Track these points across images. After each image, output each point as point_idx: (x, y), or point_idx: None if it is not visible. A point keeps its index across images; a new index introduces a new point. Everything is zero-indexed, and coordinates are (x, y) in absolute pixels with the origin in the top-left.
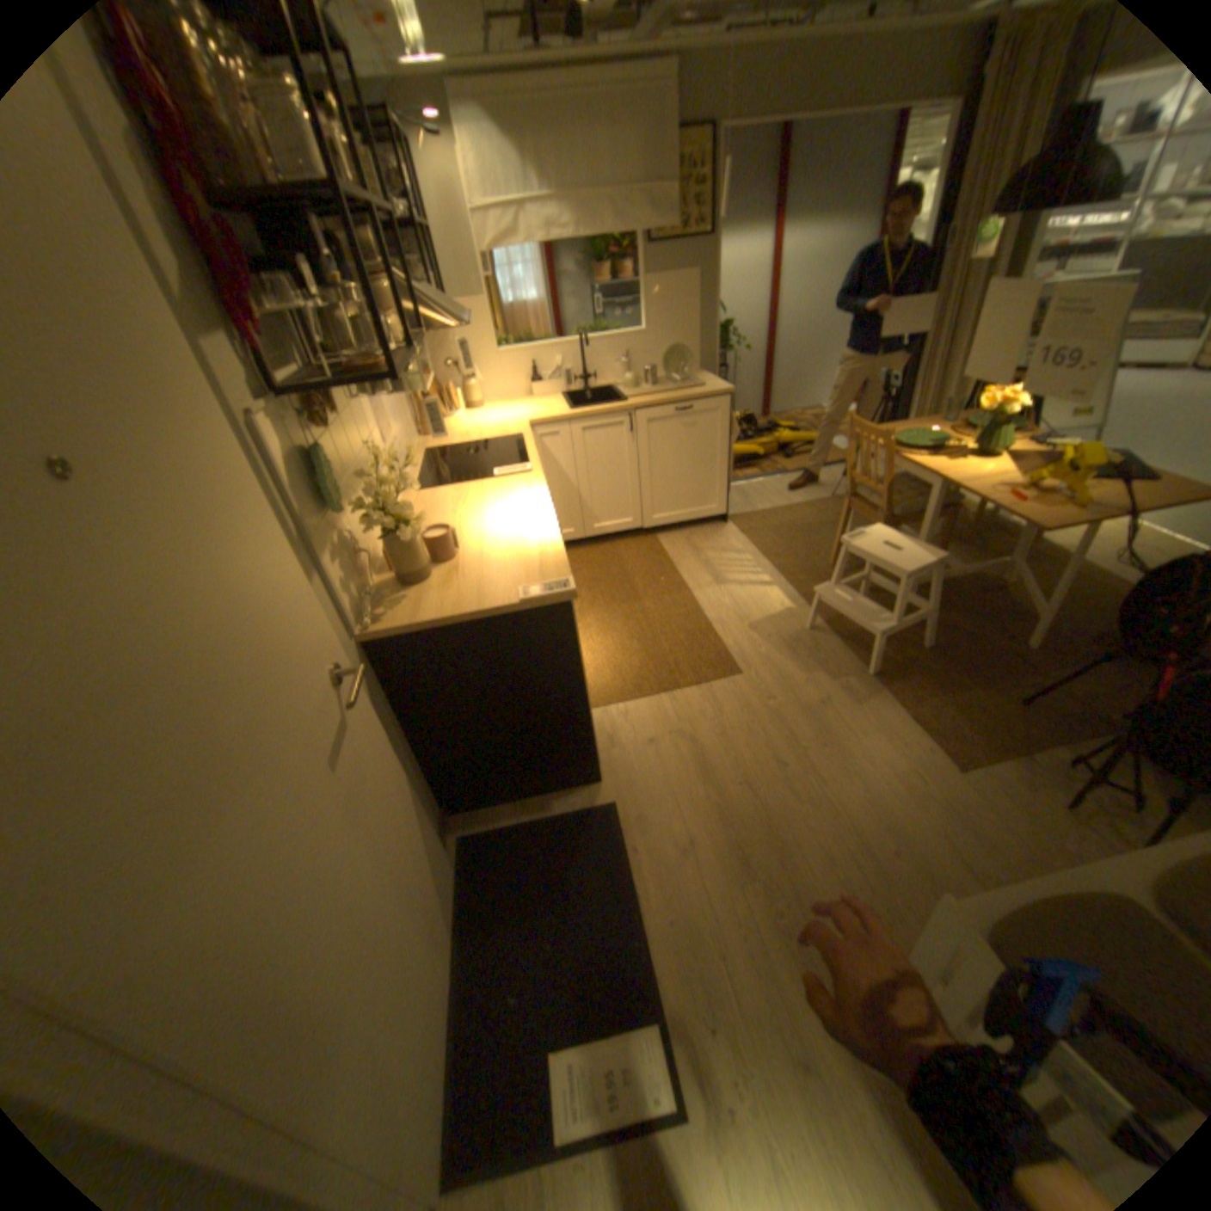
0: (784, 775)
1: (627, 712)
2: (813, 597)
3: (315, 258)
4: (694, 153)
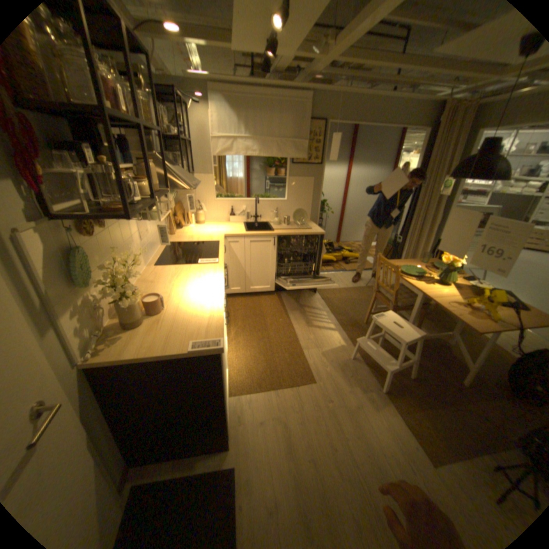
0: (334, 457)
1: (250, 401)
2: (355, 340)
3: (99, 146)
4: (316, 130)
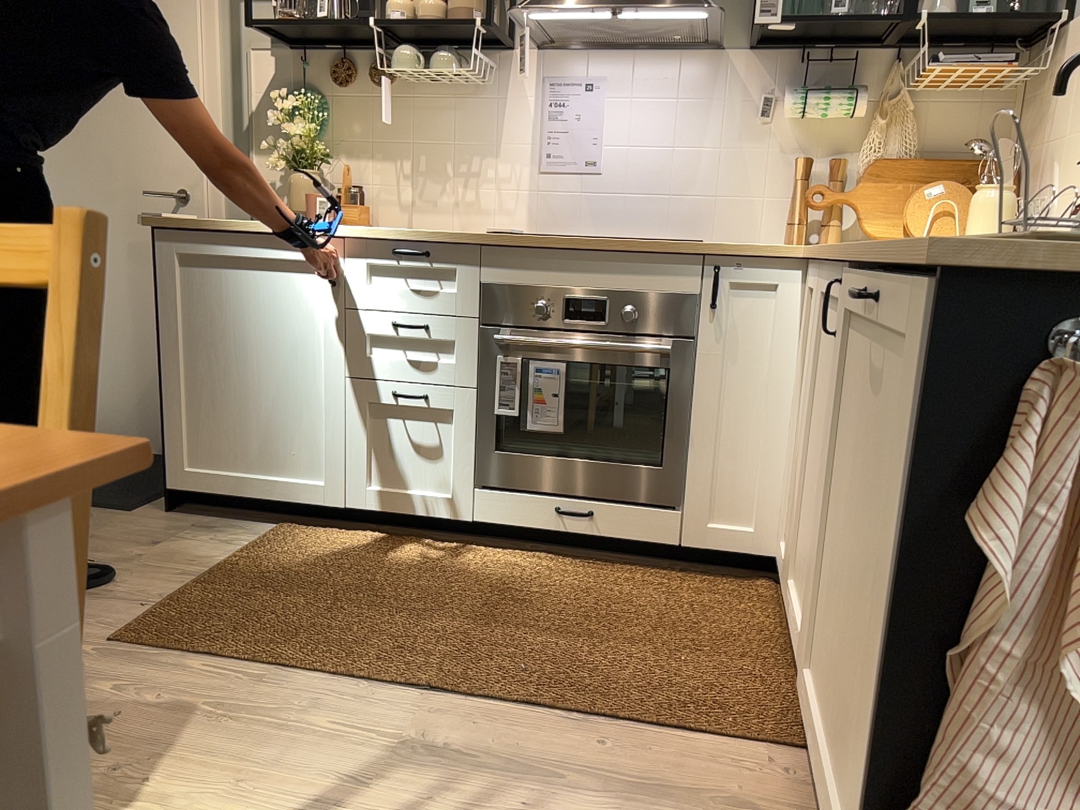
0: None
1: (224, 540)
2: None
3: None
4: None
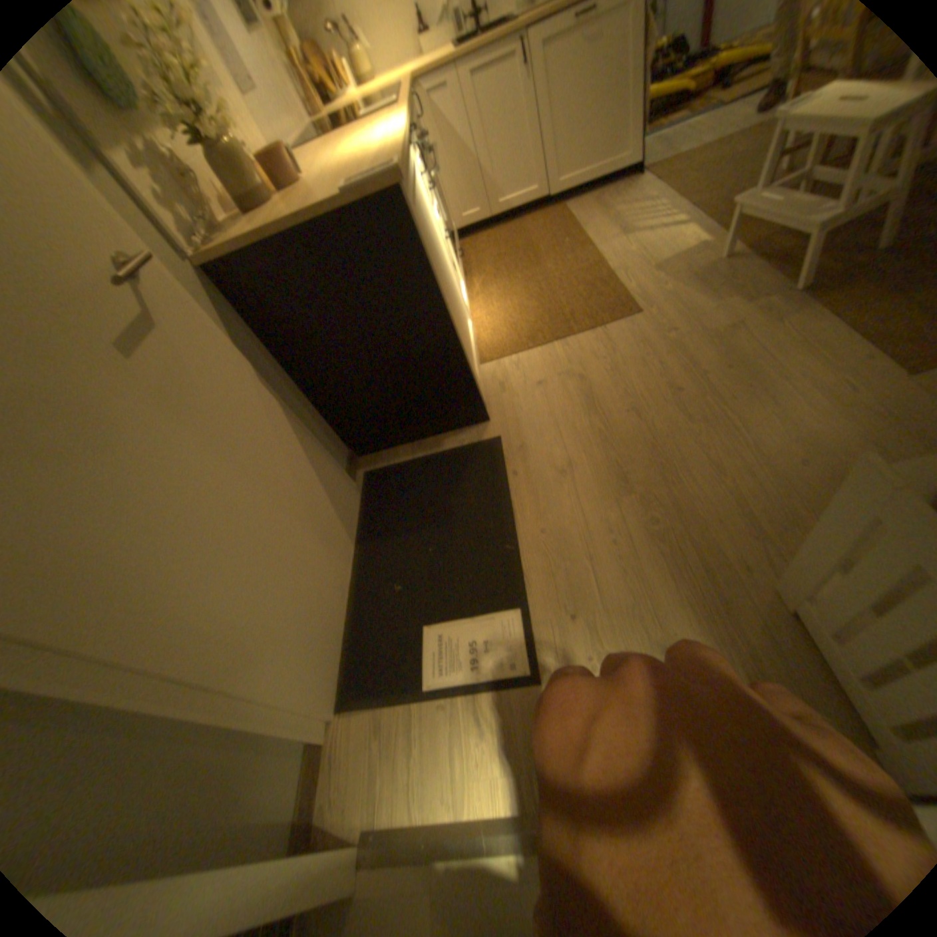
0: (678, 397)
1: (518, 360)
2: (737, 223)
3: None
4: None
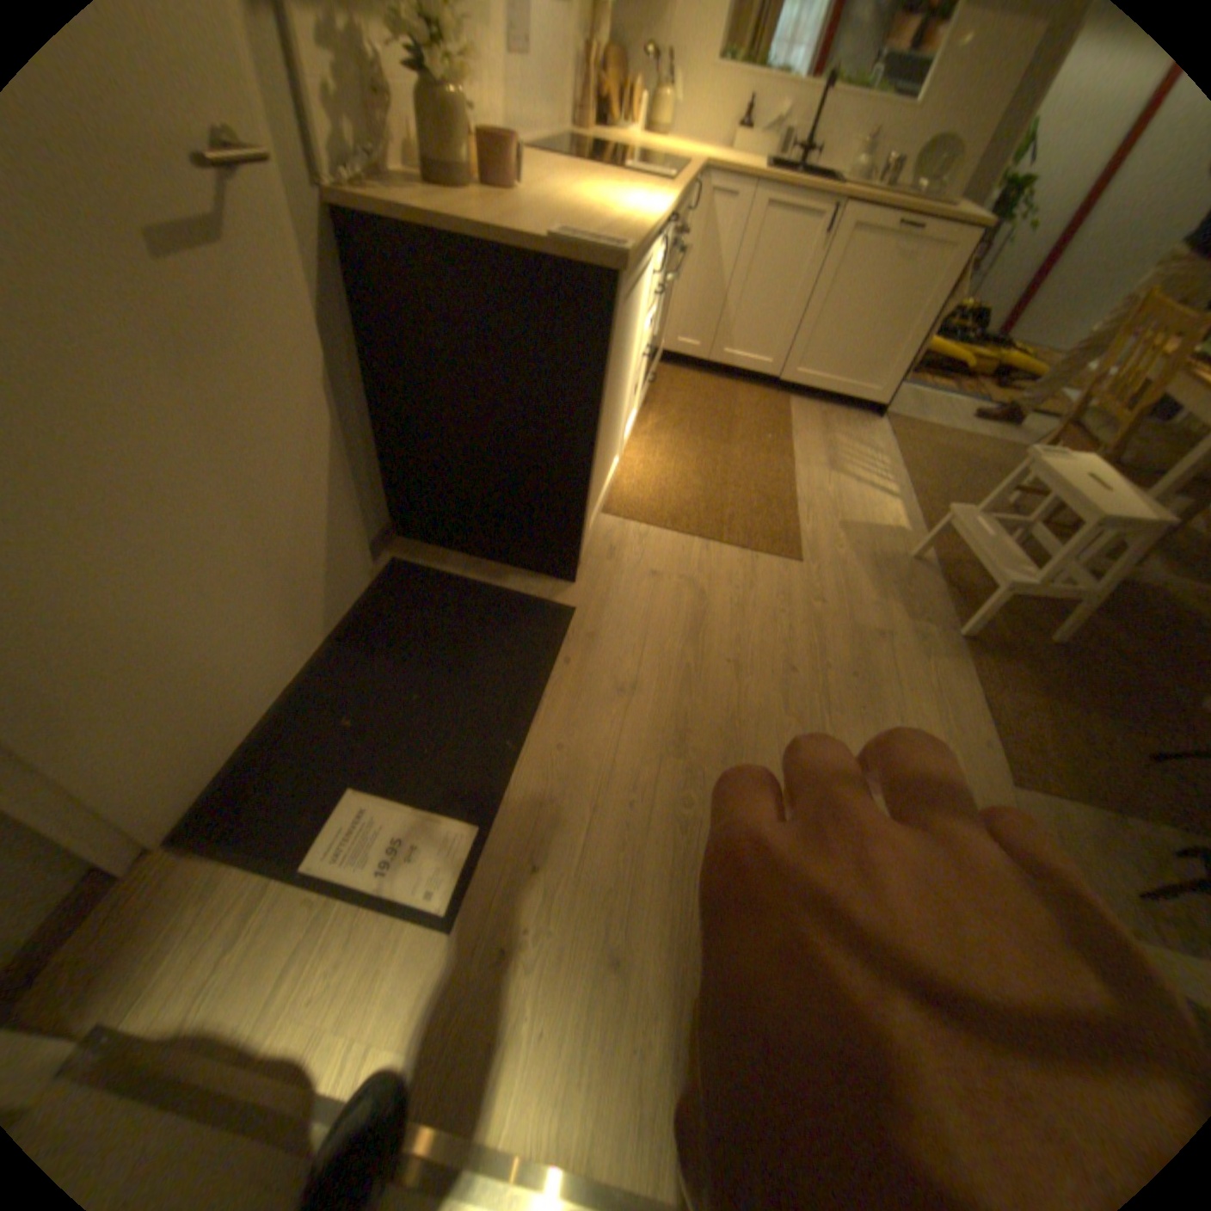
0: (785, 676)
1: (644, 534)
2: (938, 528)
3: None
4: None
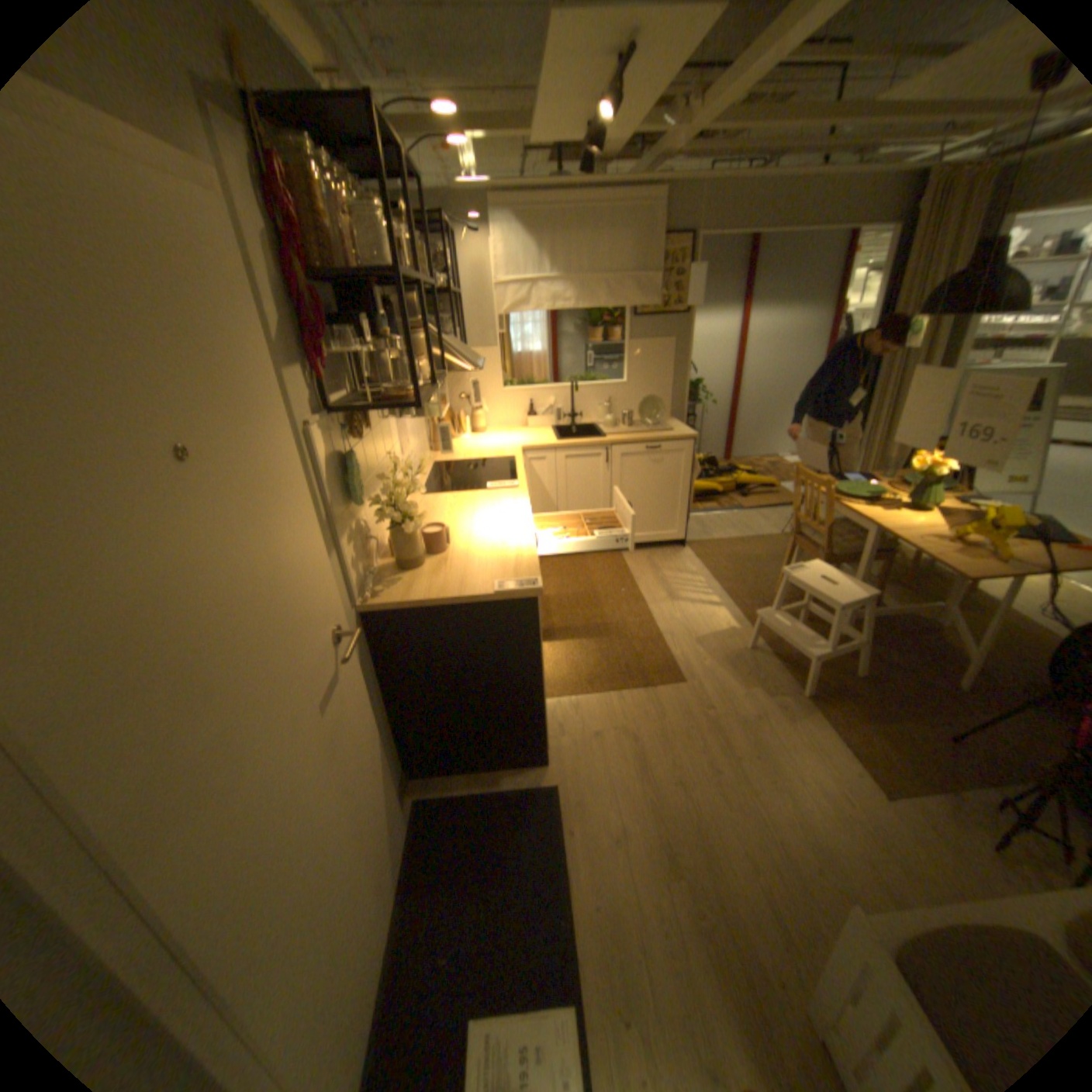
0: (718, 780)
1: (578, 705)
2: (757, 620)
3: (373, 316)
4: (677, 251)
